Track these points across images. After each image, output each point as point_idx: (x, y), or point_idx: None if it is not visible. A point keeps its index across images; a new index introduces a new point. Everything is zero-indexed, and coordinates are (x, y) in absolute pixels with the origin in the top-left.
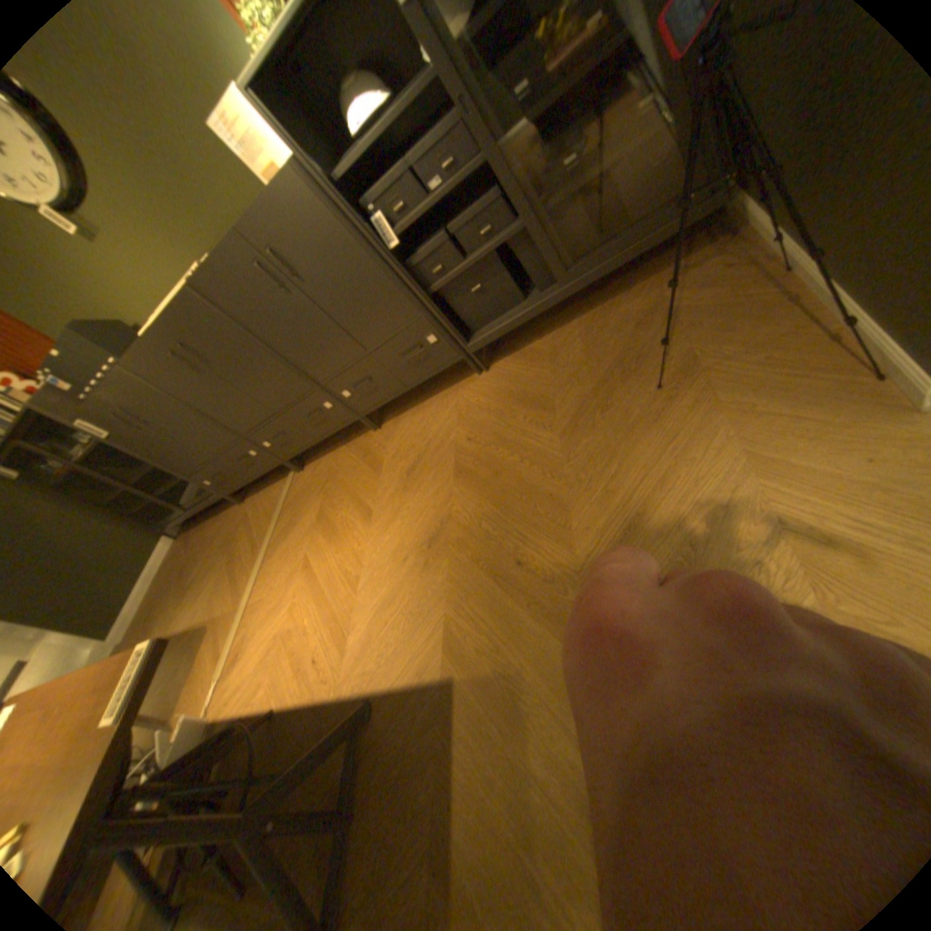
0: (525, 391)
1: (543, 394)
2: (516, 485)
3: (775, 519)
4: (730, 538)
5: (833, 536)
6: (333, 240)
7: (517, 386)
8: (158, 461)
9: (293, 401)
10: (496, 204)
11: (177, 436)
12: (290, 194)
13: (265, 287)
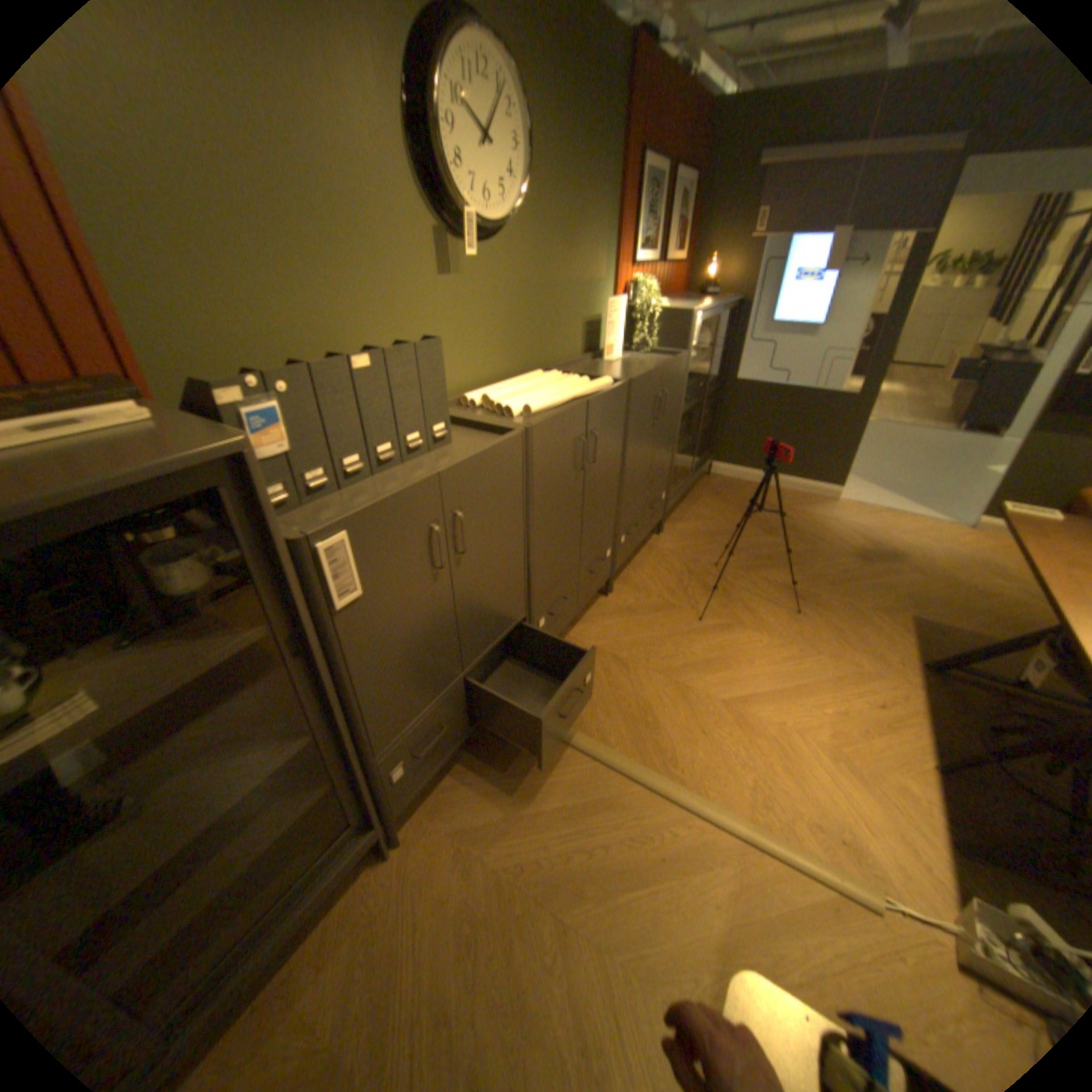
0: (711, 532)
1: (724, 530)
2: (786, 558)
3: (860, 526)
4: (863, 533)
5: (872, 524)
6: (675, 405)
7: (700, 532)
8: (360, 709)
9: (596, 544)
10: (684, 427)
11: (464, 607)
12: (681, 369)
13: (649, 414)
